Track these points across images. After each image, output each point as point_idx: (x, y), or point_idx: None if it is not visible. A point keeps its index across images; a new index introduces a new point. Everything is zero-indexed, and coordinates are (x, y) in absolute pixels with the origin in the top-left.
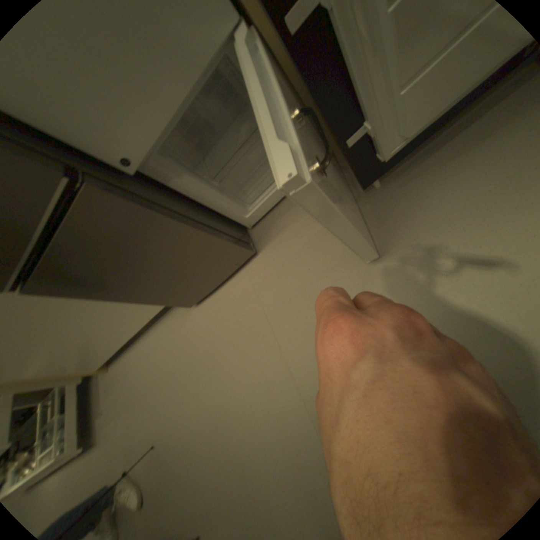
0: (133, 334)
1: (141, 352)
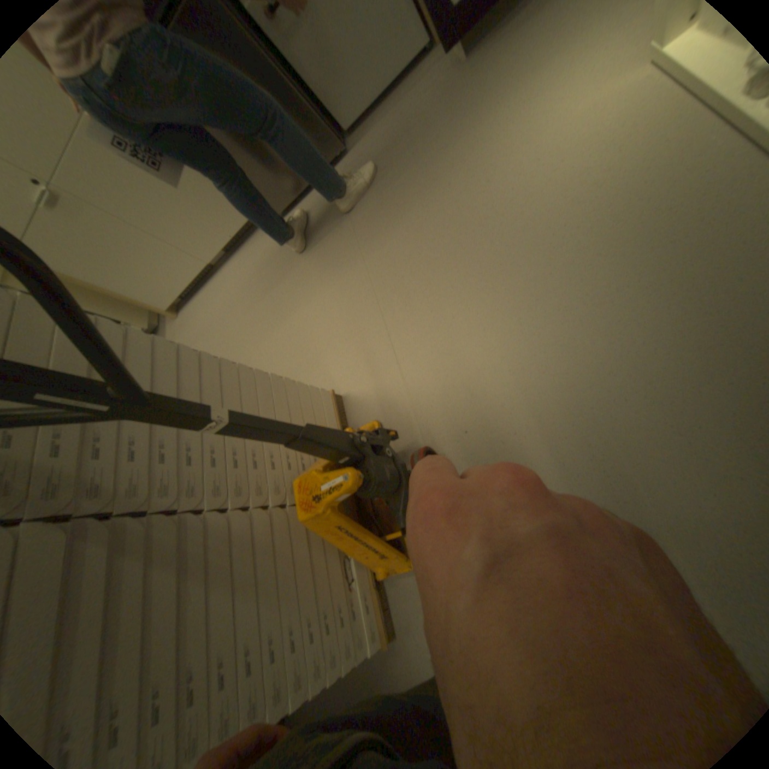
0: (212, 256)
1: (217, 284)
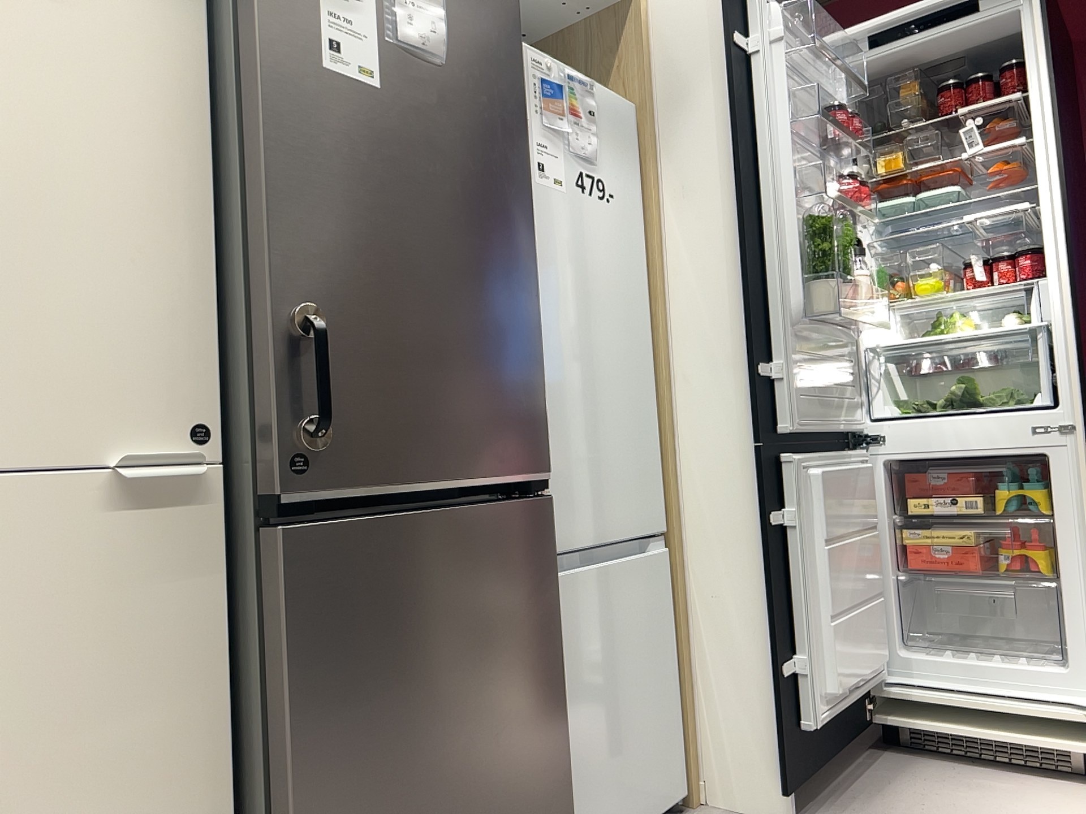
0: None
1: None
